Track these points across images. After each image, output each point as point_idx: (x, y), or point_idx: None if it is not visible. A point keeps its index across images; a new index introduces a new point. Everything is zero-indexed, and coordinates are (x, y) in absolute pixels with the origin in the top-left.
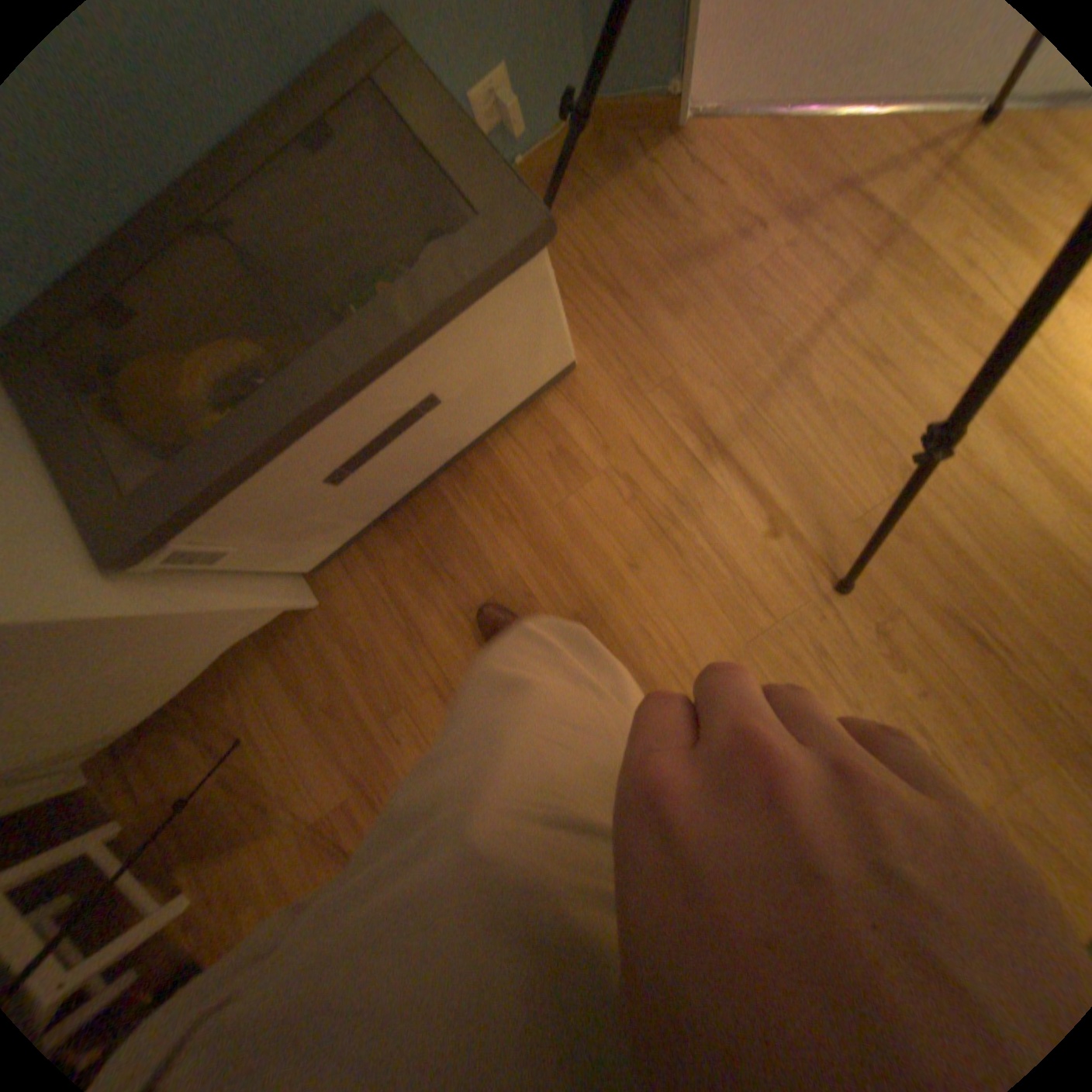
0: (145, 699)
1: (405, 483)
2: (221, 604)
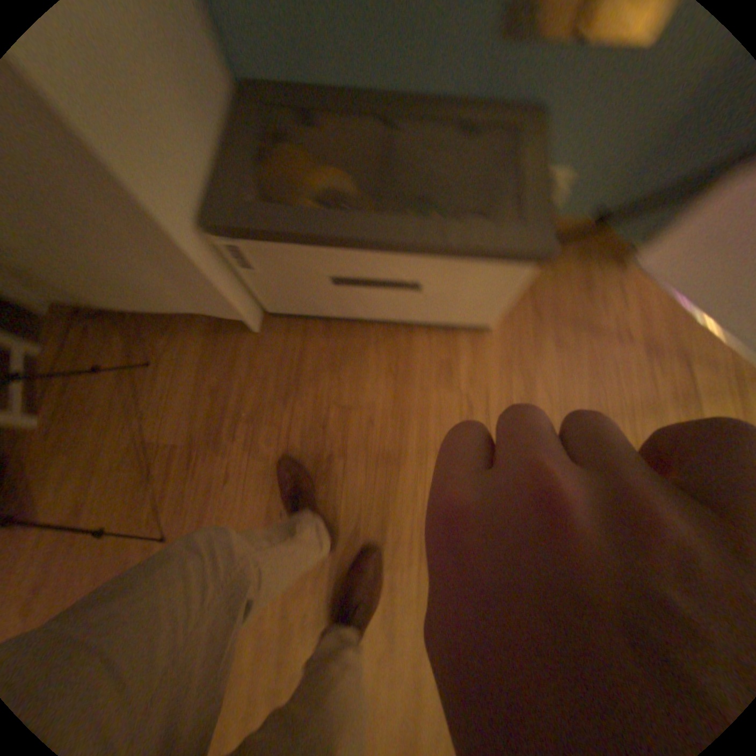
0: (124, 305)
1: (356, 313)
2: (220, 292)
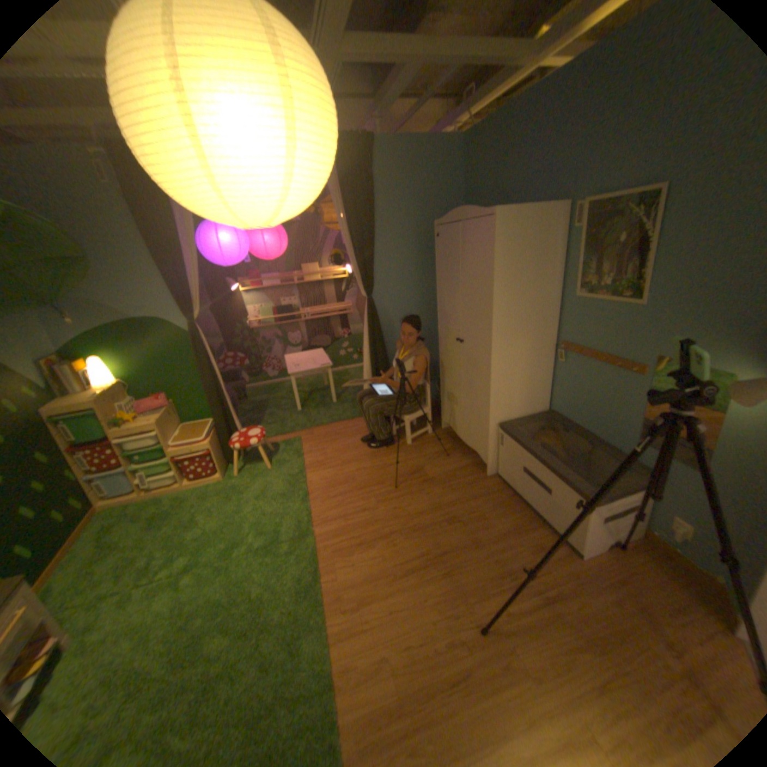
0: (461, 439)
1: (525, 499)
2: (486, 448)
